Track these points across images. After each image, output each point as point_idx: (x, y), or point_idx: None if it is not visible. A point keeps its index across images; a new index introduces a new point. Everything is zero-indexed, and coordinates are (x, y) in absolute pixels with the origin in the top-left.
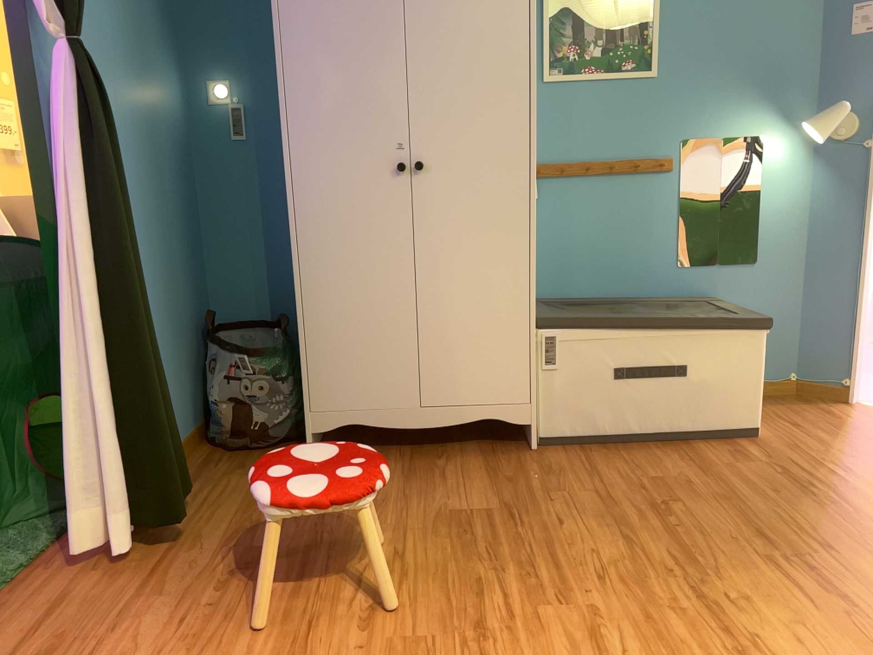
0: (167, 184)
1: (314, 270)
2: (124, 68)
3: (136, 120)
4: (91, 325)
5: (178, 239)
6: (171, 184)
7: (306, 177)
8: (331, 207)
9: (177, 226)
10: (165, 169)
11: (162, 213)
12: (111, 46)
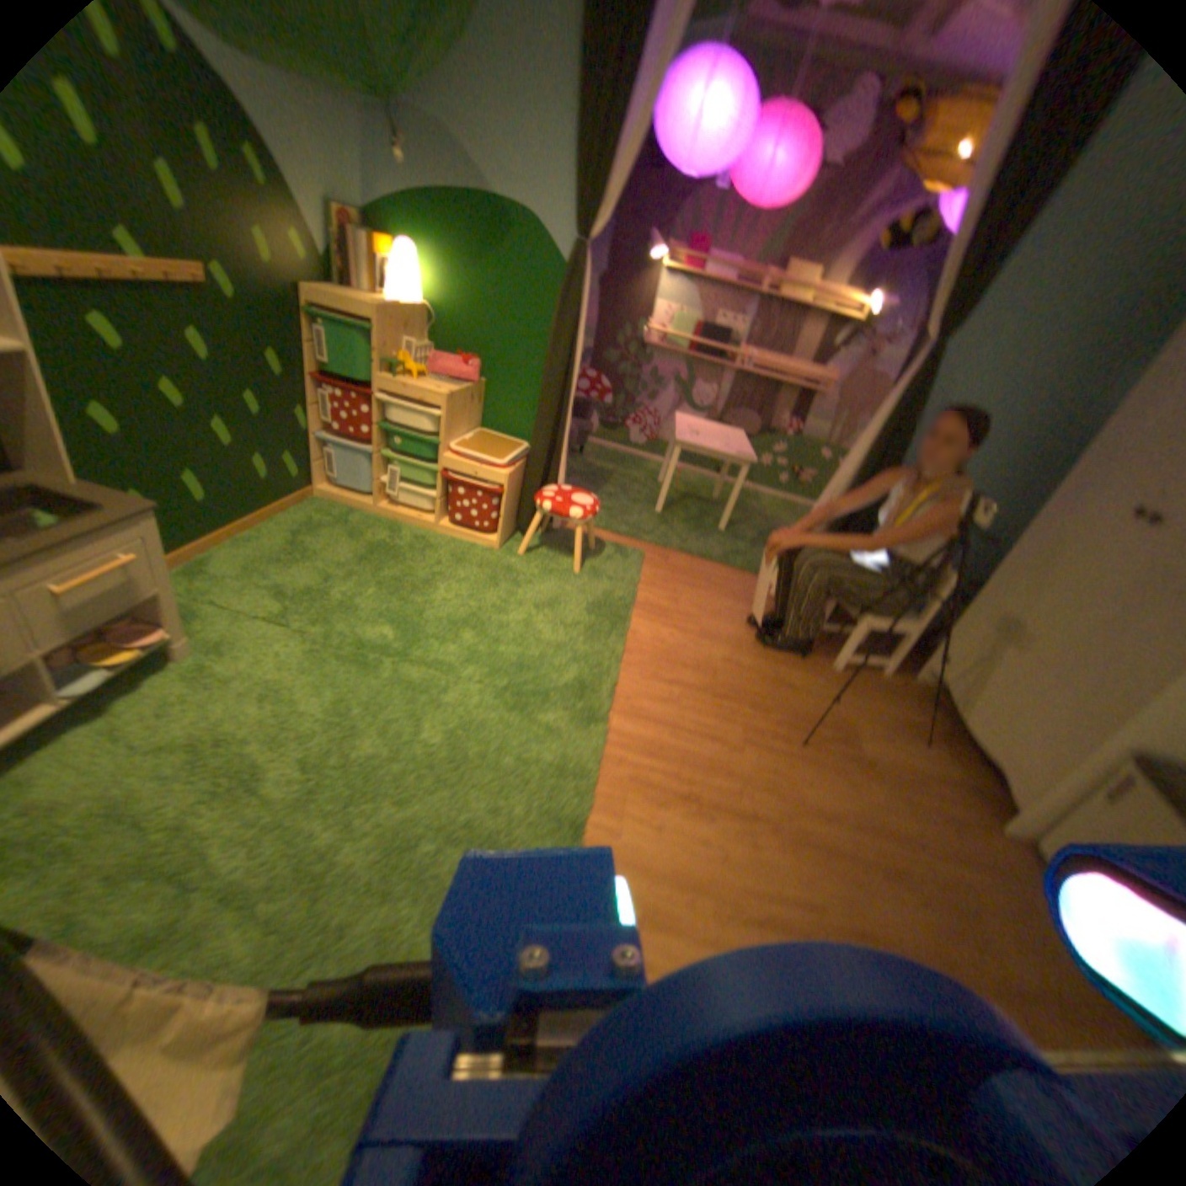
0: (1039, 466)
1: (1012, 565)
2: (1046, 369)
3: (1030, 409)
4: (836, 497)
5: (1017, 510)
6: (1047, 469)
7: (1068, 491)
8: (1061, 525)
9: (1024, 500)
10: (1047, 455)
11: (1008, 483)
12: (1037, 350)
